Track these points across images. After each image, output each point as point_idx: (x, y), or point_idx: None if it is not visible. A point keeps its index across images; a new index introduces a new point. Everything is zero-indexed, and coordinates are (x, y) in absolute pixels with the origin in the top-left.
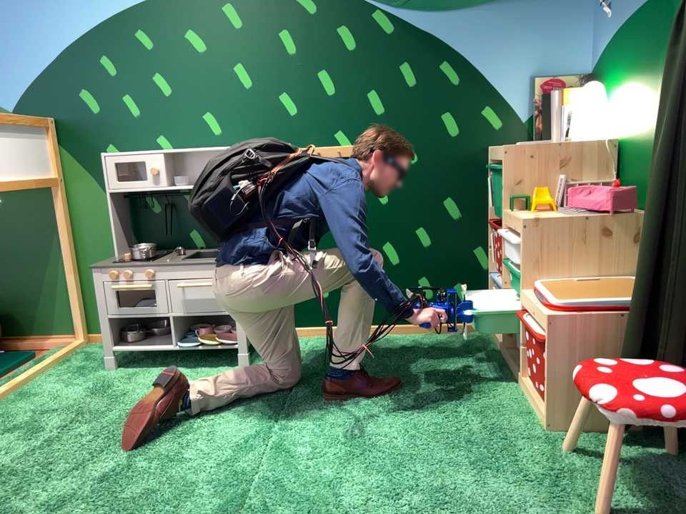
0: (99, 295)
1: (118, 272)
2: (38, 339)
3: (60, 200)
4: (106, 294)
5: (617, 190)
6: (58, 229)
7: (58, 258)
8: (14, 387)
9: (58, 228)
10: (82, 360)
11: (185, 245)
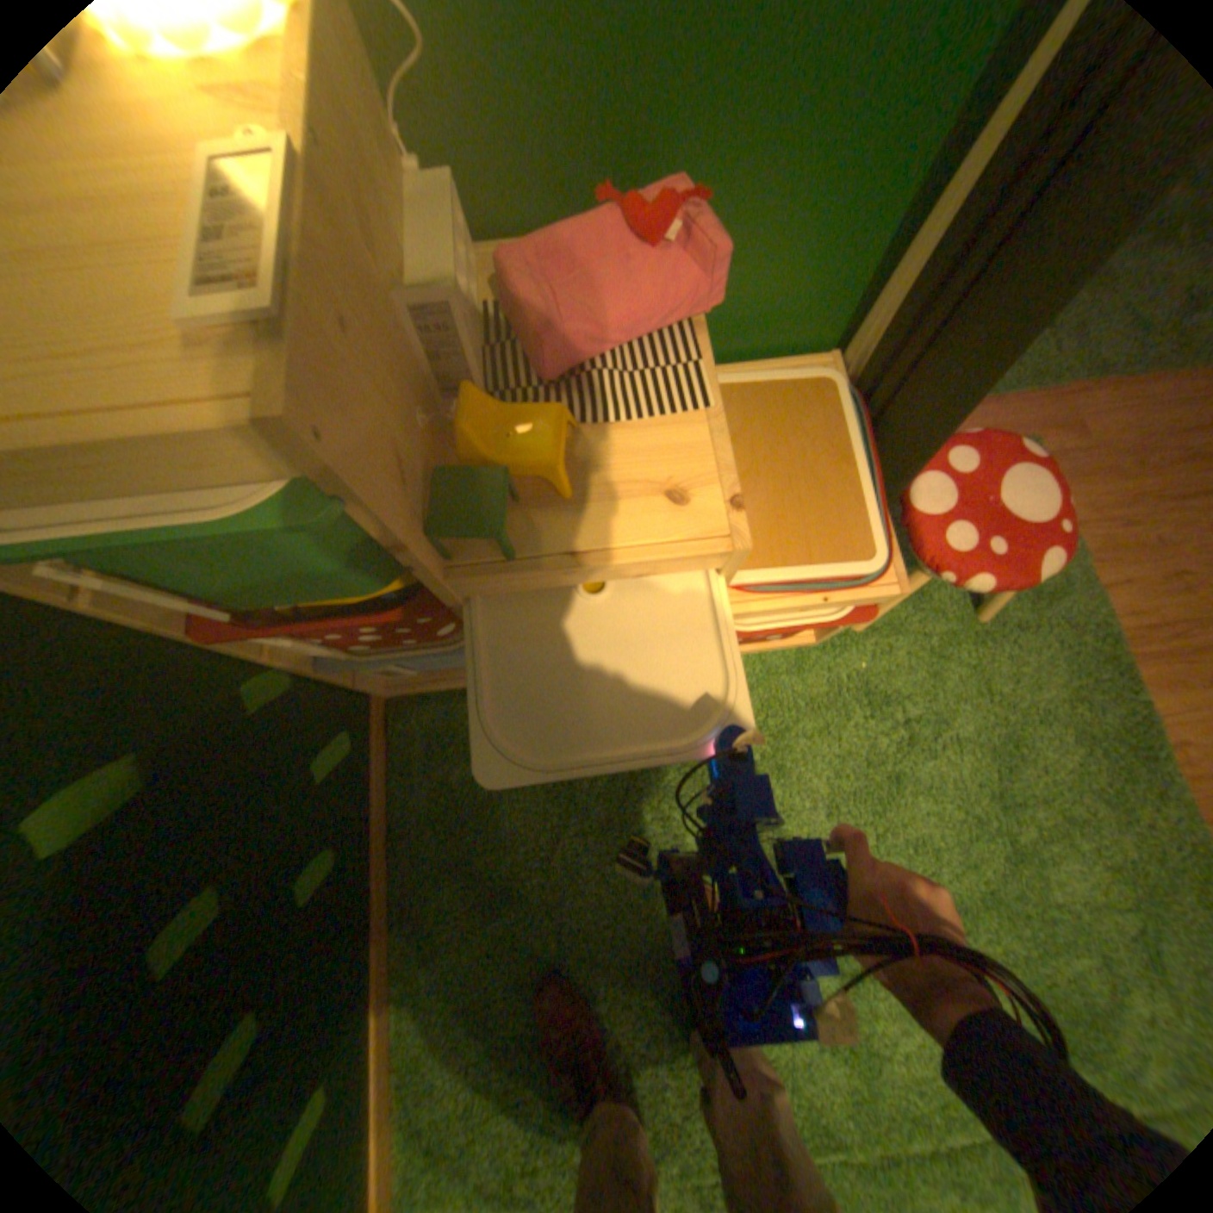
0: None
1: None
2: None
3: None
4: None
5: (729, 230)
6: None
7: None
8: None
9: None
10: None
11: None
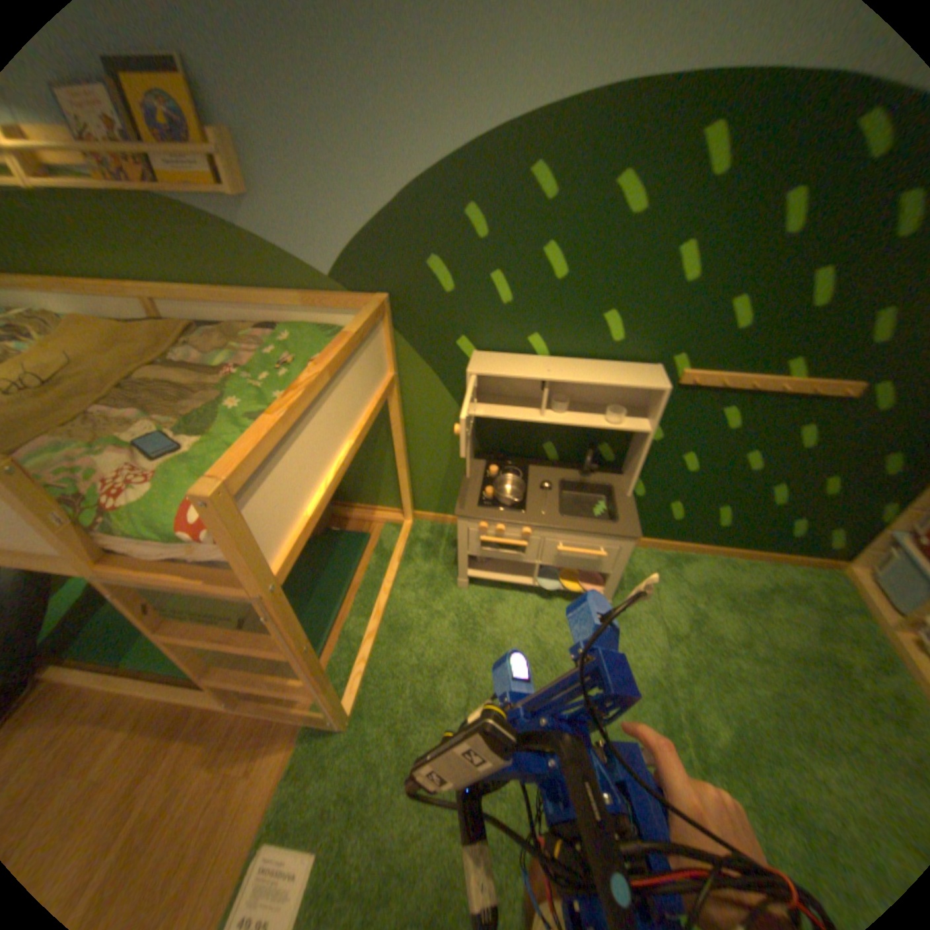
0: (462, 537)
1: (490, 523)
2: (364, 509)
3: (395, 398)
4: (470, 538)
5: None
6: (388, 421)
7: (387, 447)
8: (380, 612)
9: (392, 427)
10: (423, 557)
11: (535, 456)
